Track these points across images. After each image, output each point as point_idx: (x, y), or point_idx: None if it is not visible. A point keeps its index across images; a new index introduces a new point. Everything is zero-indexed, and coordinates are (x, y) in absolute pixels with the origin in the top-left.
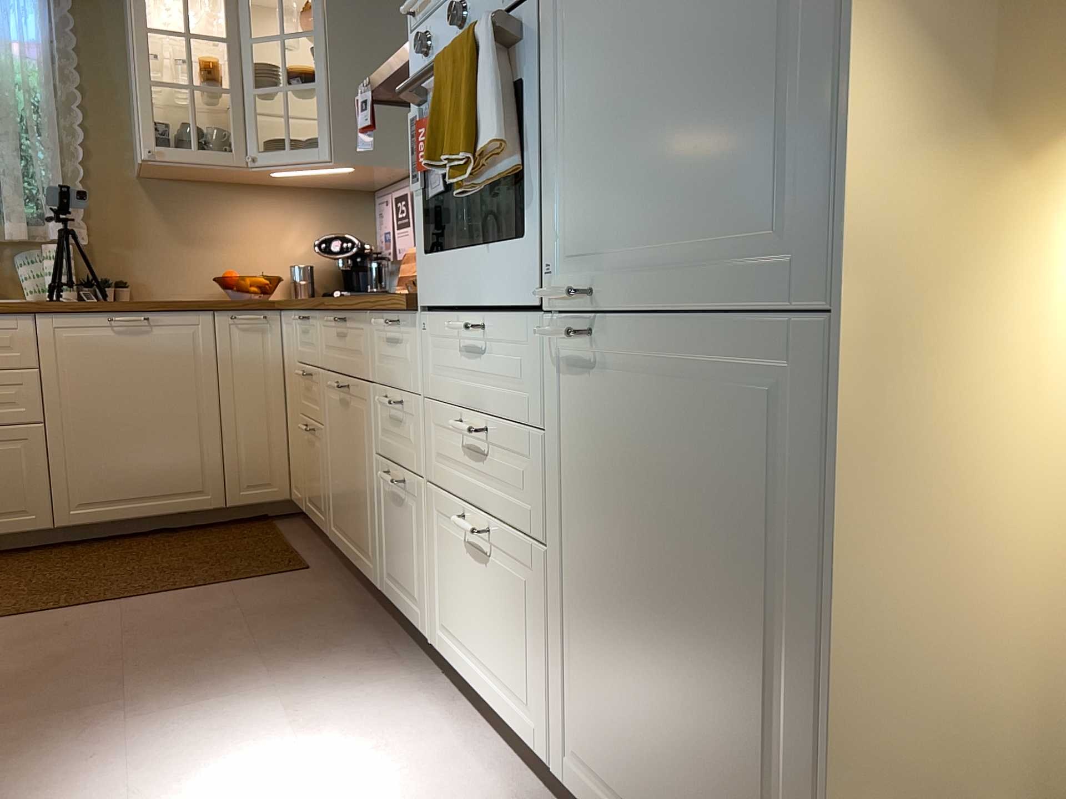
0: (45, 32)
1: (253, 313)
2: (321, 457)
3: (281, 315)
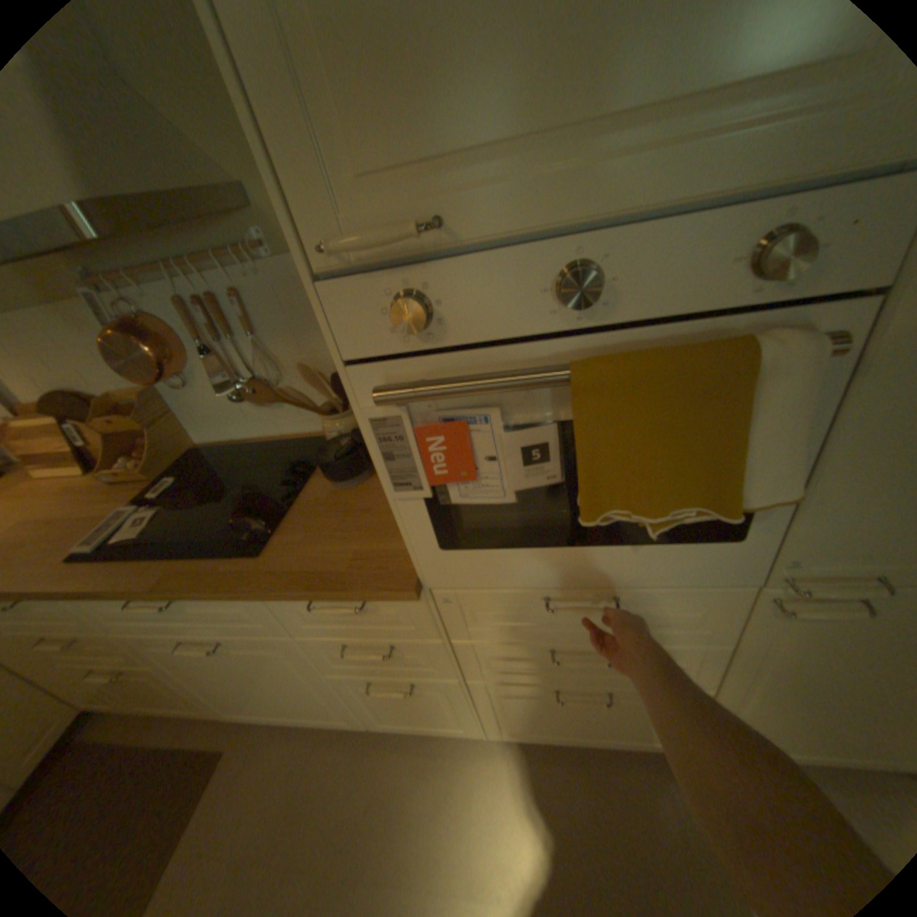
0: None
1: None
2: (157, 685)
3: None
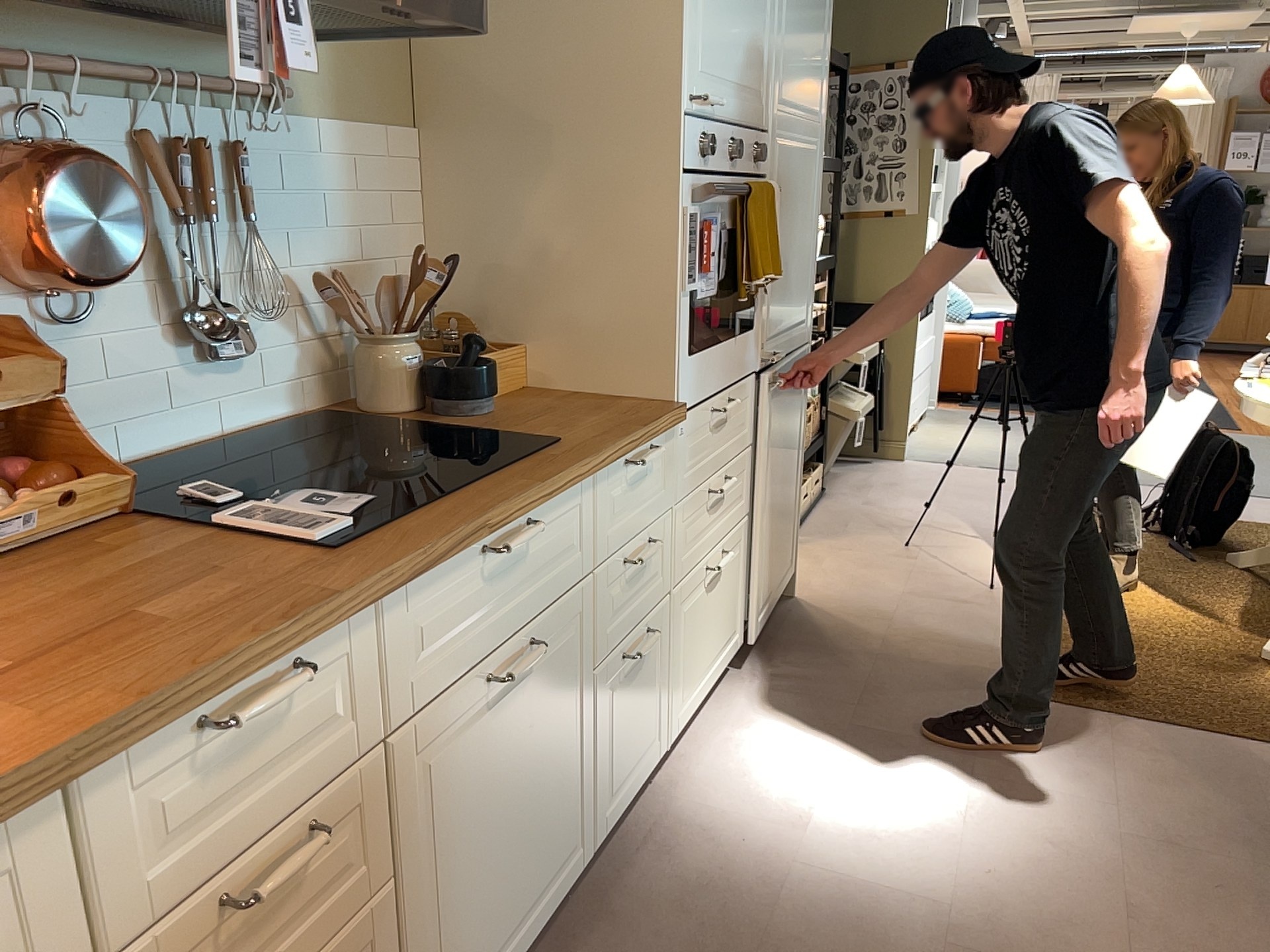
0: None
1: None
2: None
3: None
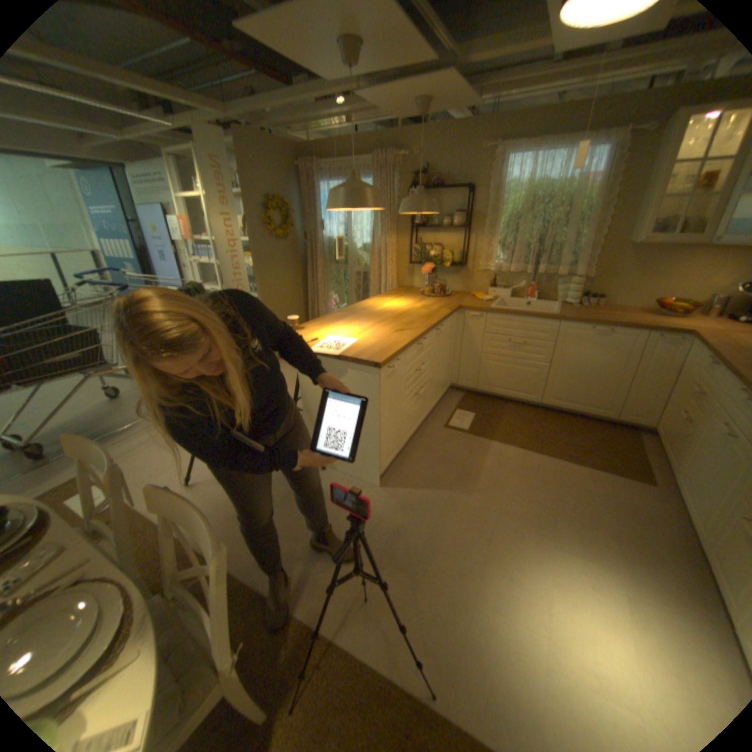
0: (608, 167)
1: (675, 335)
2: (689, 439)
3: (694, 339)
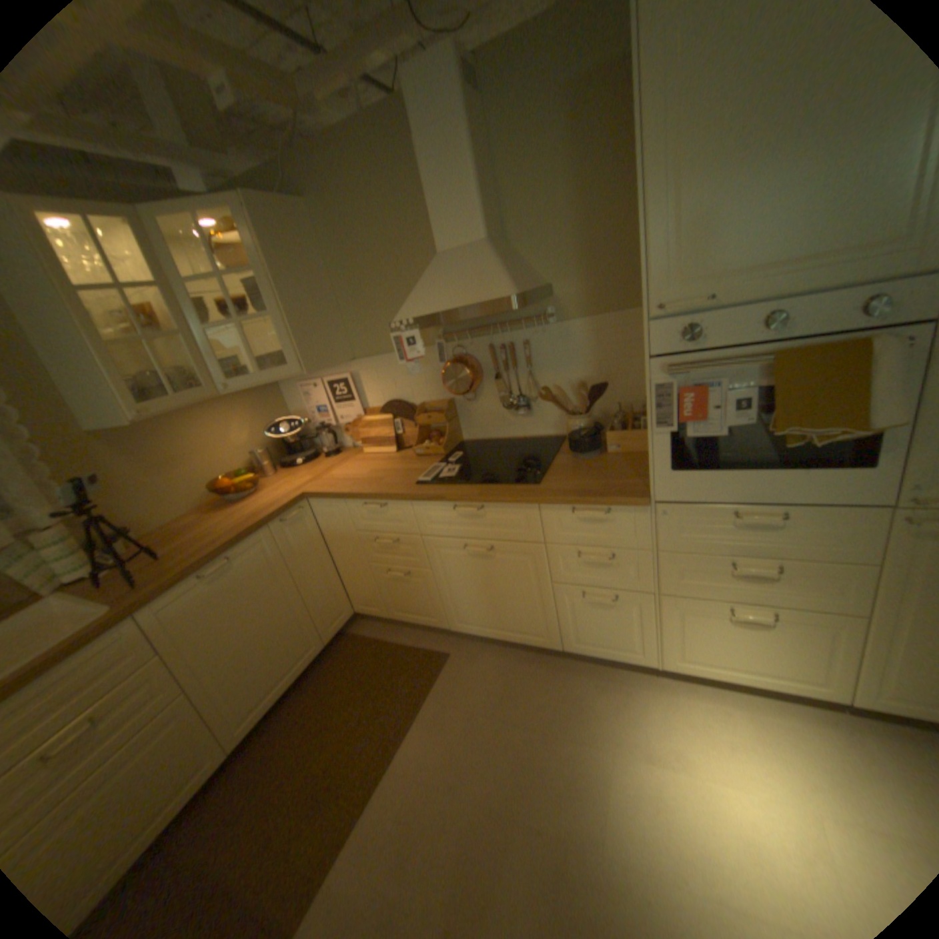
0: None
1: (291, 510)
2: (426, 587)
3: (311, 501)
